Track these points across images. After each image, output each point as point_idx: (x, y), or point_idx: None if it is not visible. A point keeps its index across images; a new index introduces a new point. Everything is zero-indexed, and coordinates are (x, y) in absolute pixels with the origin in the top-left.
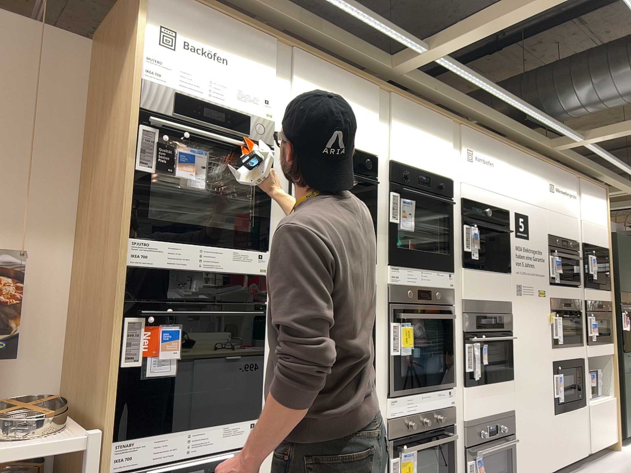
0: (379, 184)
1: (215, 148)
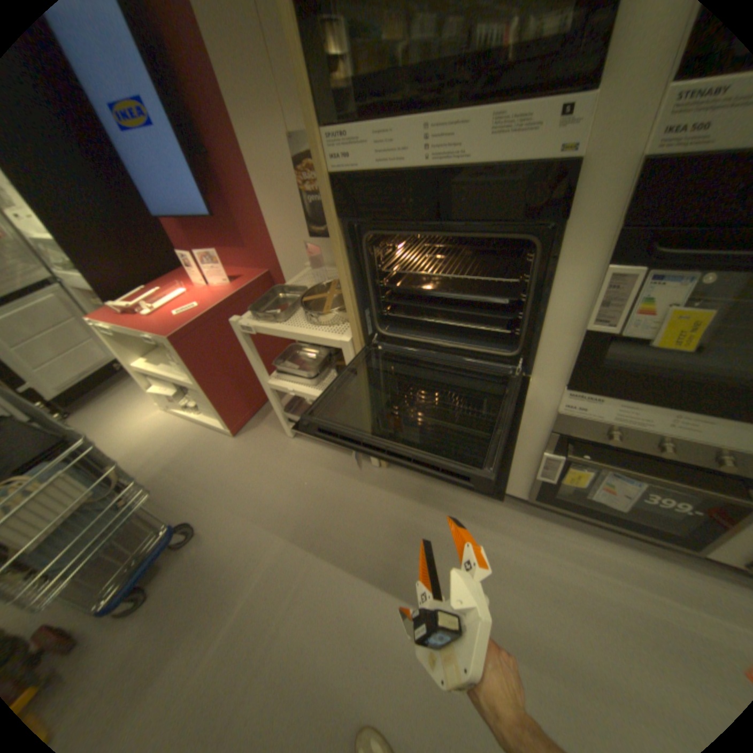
0: None
1: None
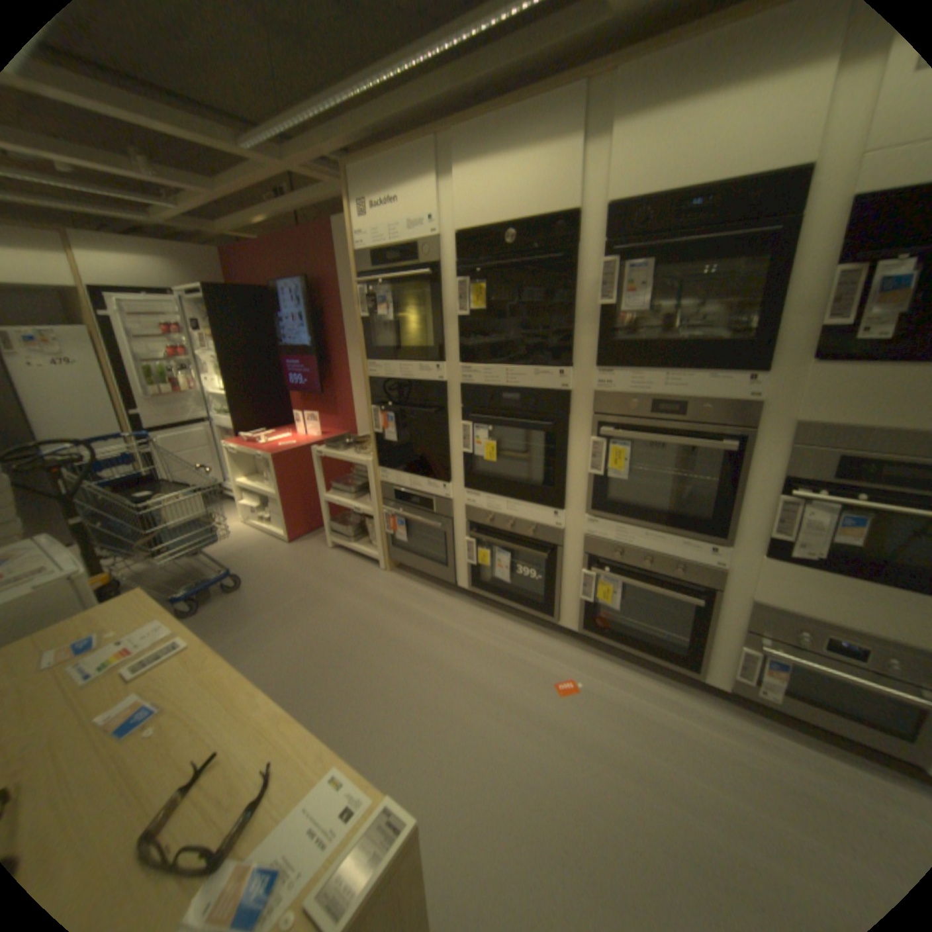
0: (590, 247)
1: (393, 282)
